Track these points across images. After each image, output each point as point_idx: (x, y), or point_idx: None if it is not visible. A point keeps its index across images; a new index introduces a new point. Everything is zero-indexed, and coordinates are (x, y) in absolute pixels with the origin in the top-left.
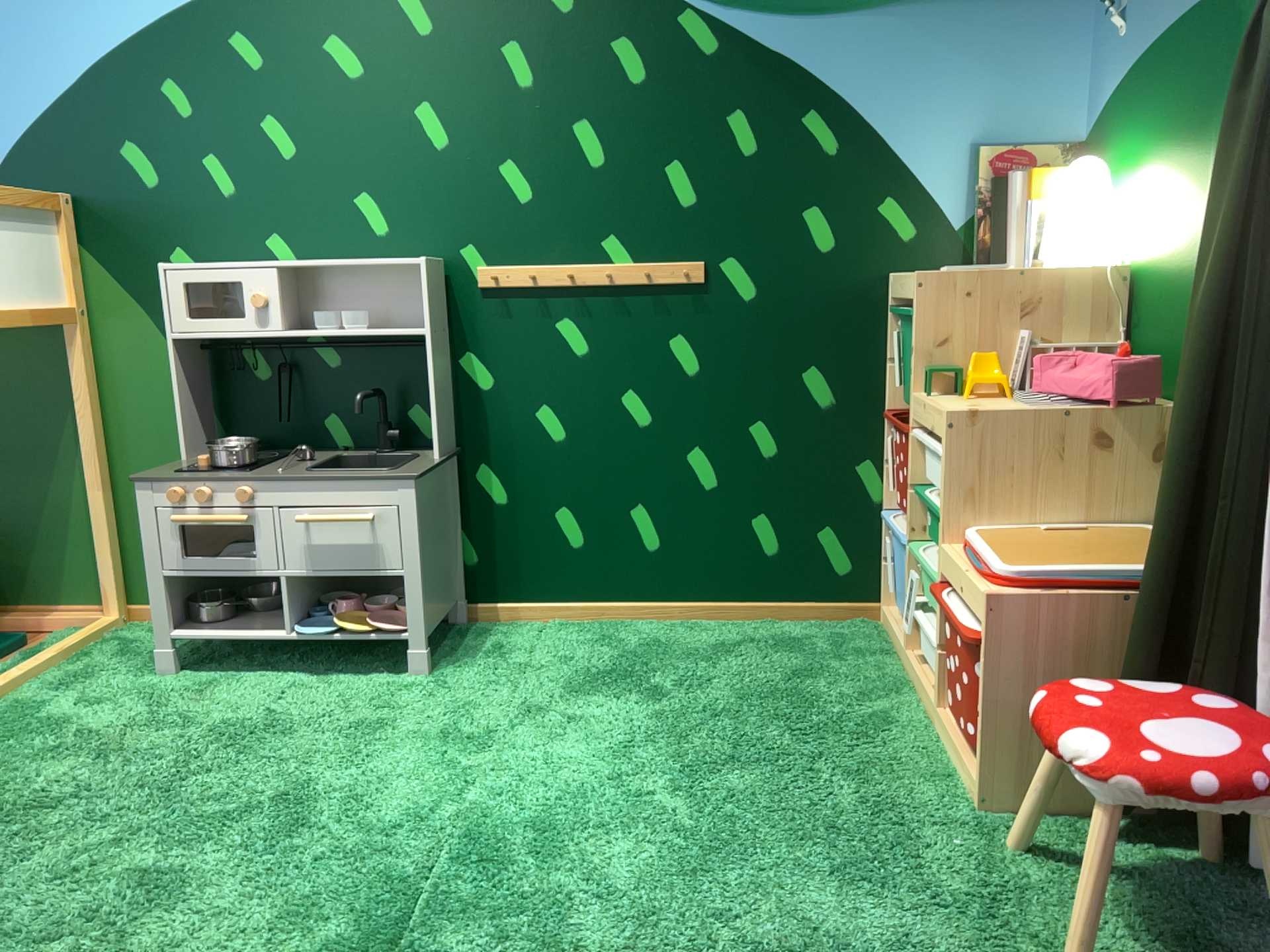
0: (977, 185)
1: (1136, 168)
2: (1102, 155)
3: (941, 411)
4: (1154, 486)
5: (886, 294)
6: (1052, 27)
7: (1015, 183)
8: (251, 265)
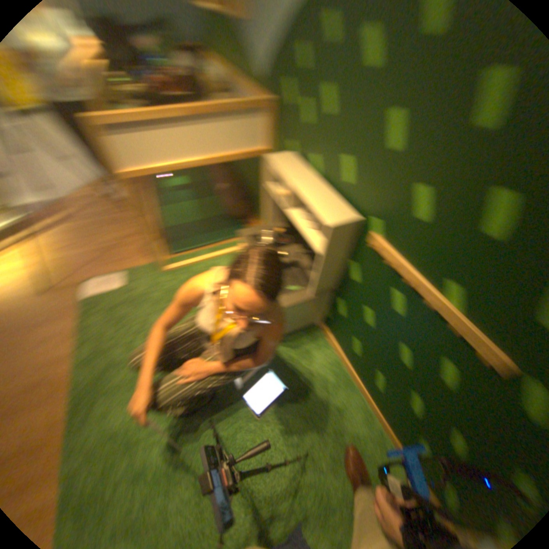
0: None
1: None
2: None
3: None
4: None
5: None
6: None
7: None
8: (300, 167)
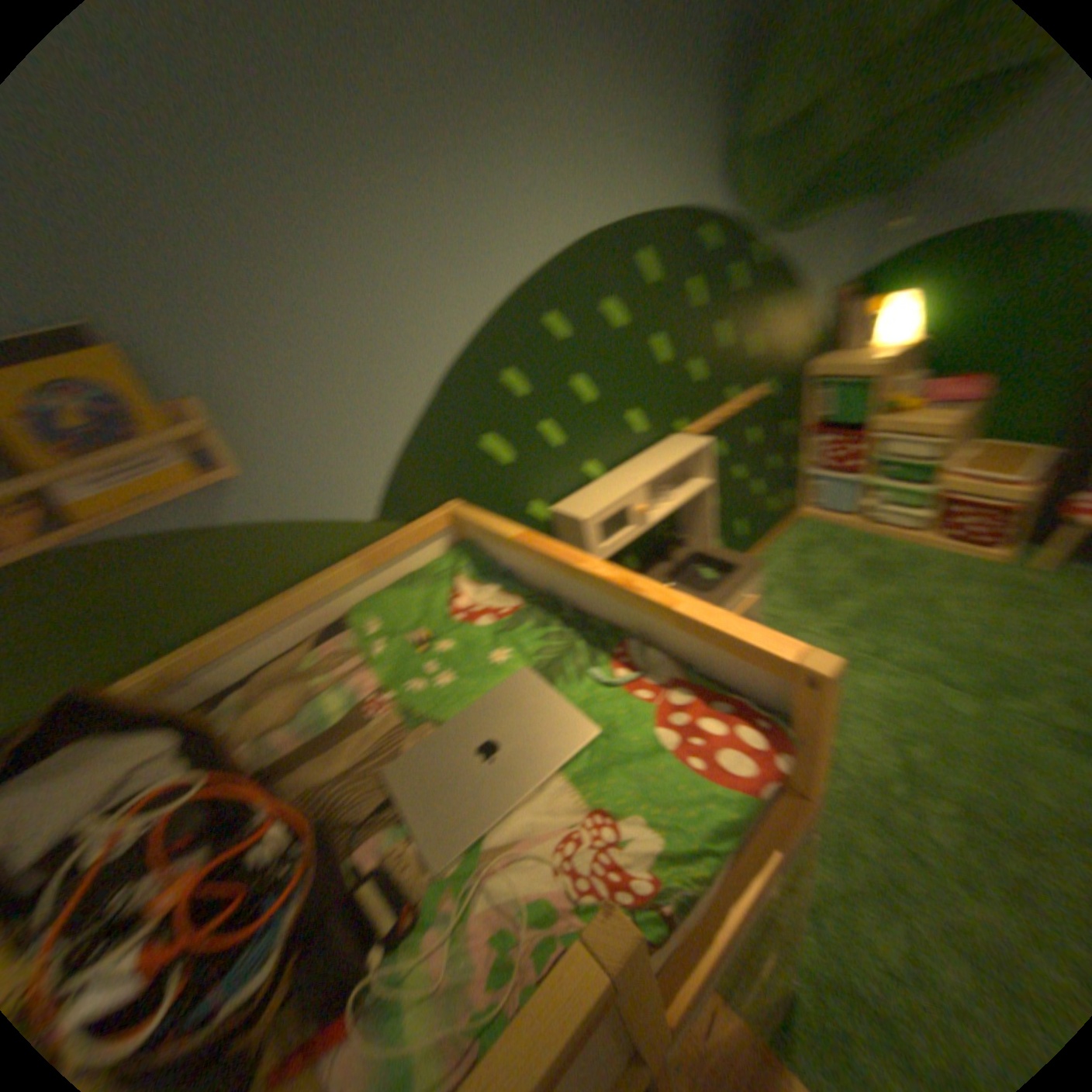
0: (835, 310)
1: (922, 293)
2: (881, 286)
3: (935, 425)
4: (978, 426)
5: (811, 374)
6: (856, 223)
7: (863, 307)
8: (594, 488)
